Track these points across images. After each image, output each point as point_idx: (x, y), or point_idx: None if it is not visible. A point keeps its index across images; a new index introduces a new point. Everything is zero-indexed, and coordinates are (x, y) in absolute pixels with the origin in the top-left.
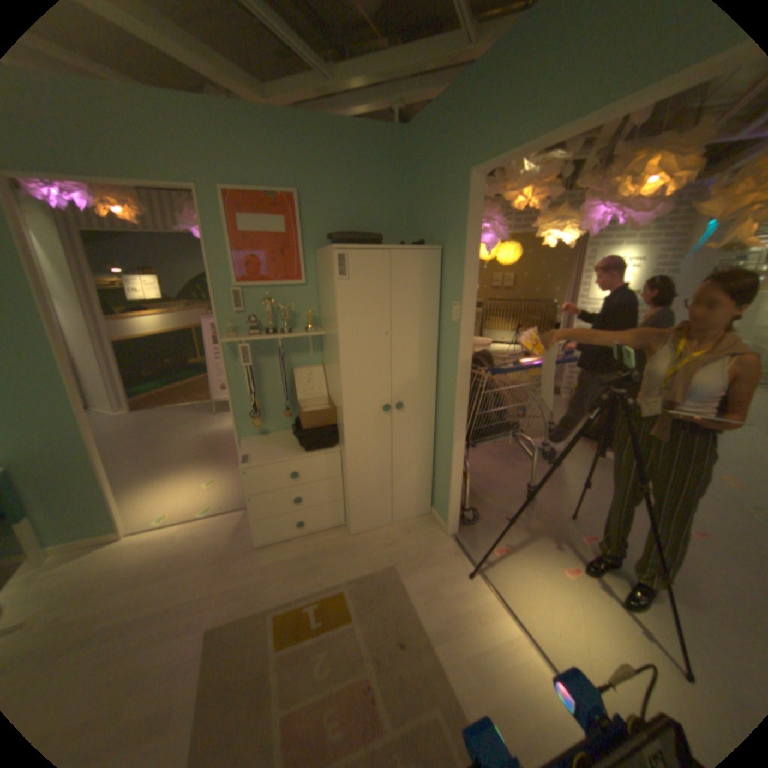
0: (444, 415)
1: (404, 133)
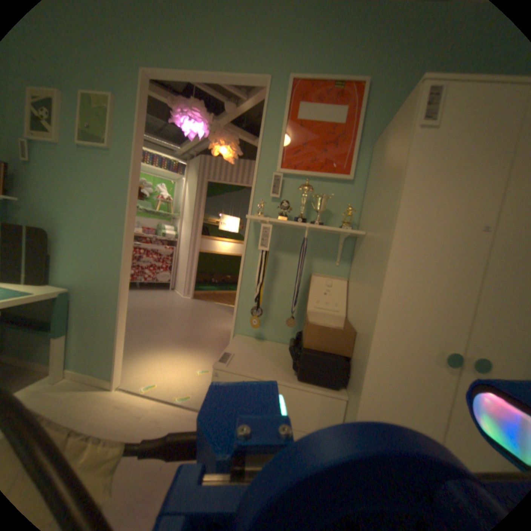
0: None
1: None
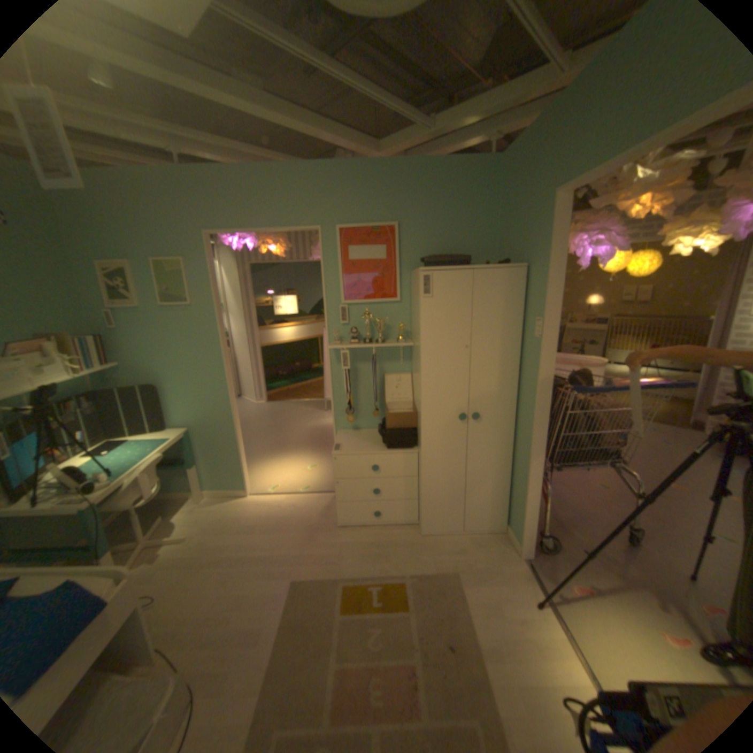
0: (523, 431)
1: (500, 160)
